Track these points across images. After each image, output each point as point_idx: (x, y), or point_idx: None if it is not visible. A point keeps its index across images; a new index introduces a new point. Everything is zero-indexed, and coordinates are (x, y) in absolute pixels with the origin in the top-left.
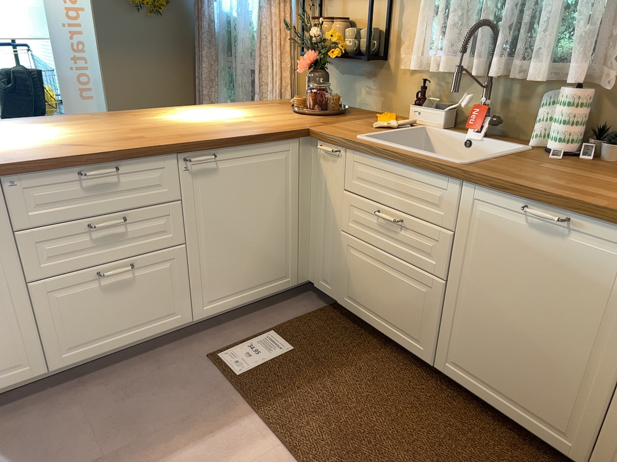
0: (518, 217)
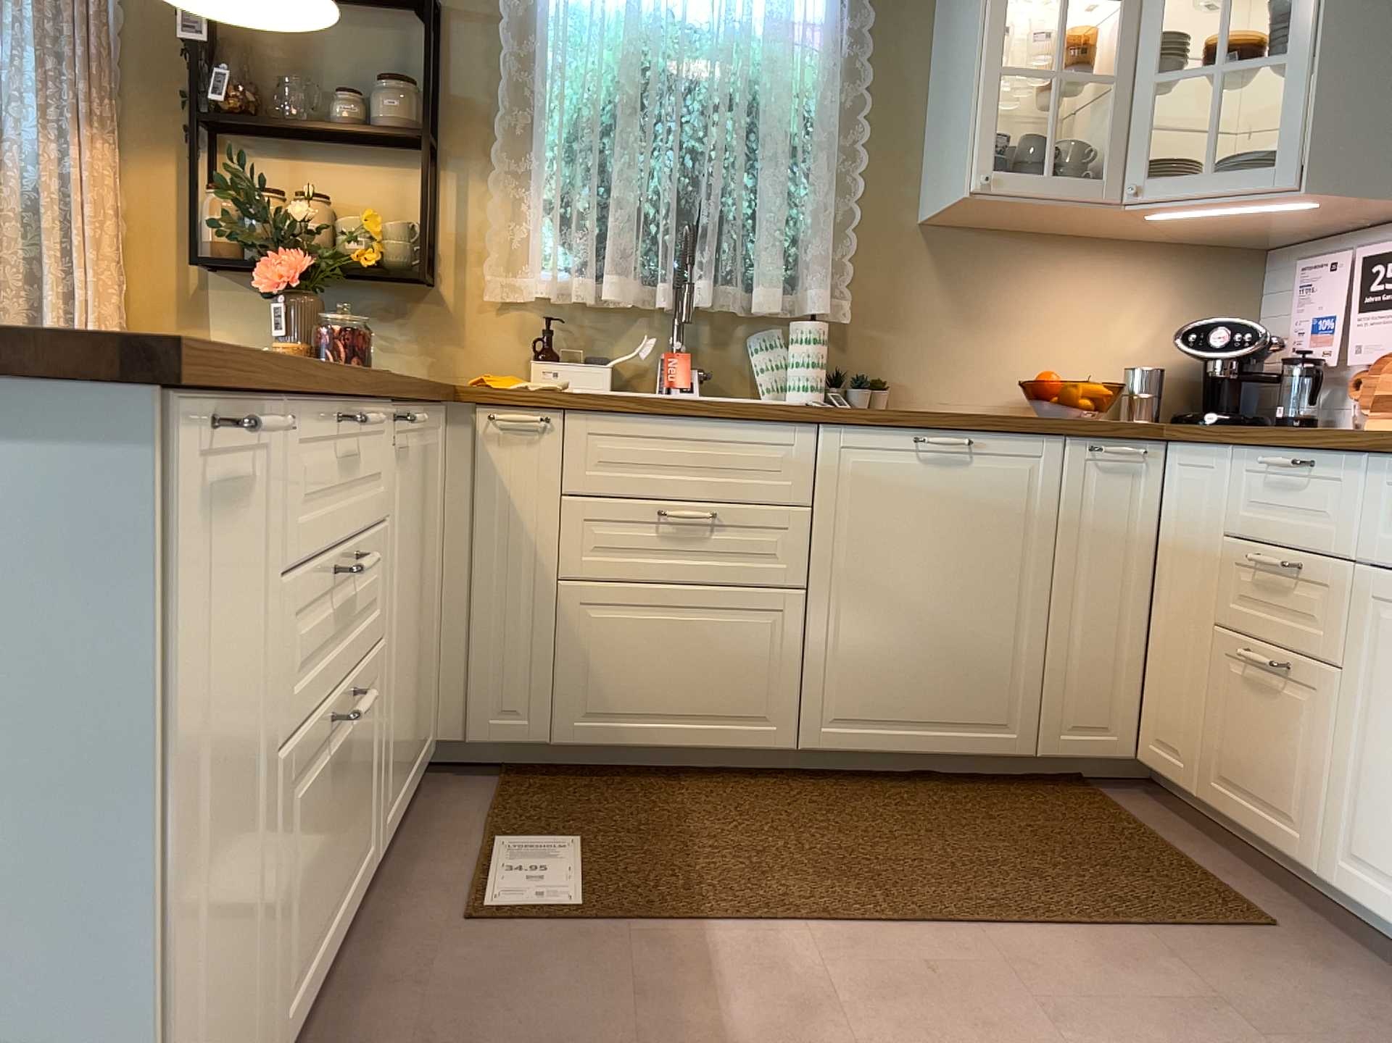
0: (908, 455)
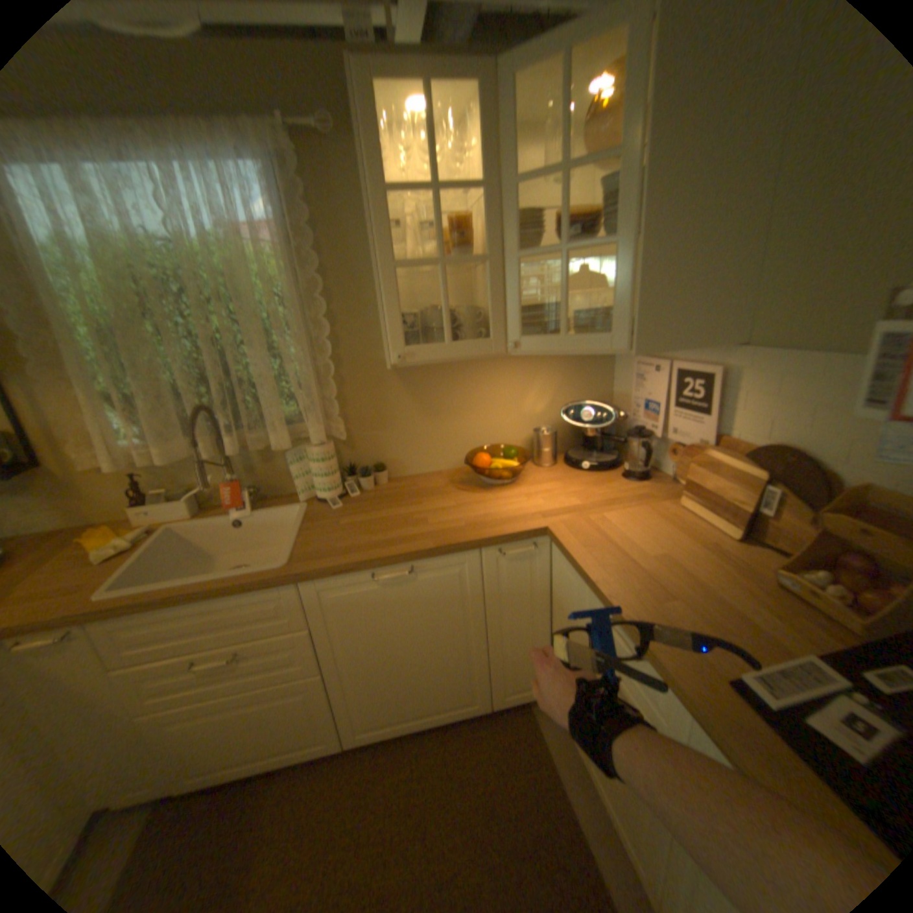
0: (368, 586)
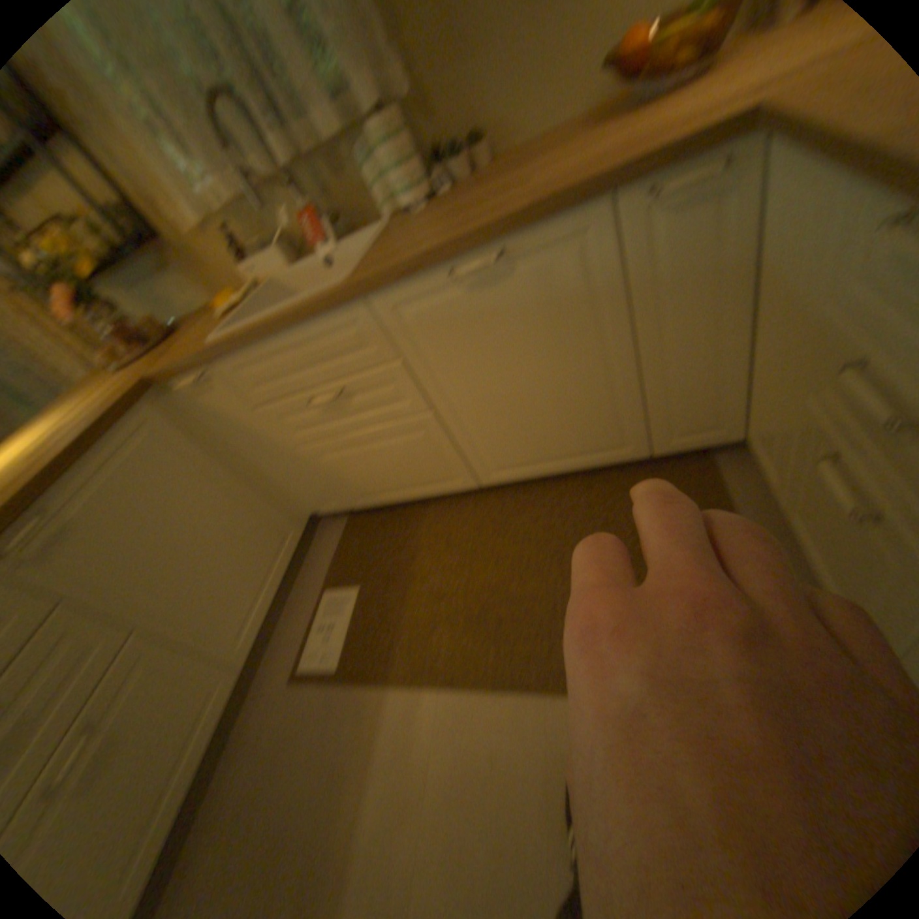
0: (449, 295)
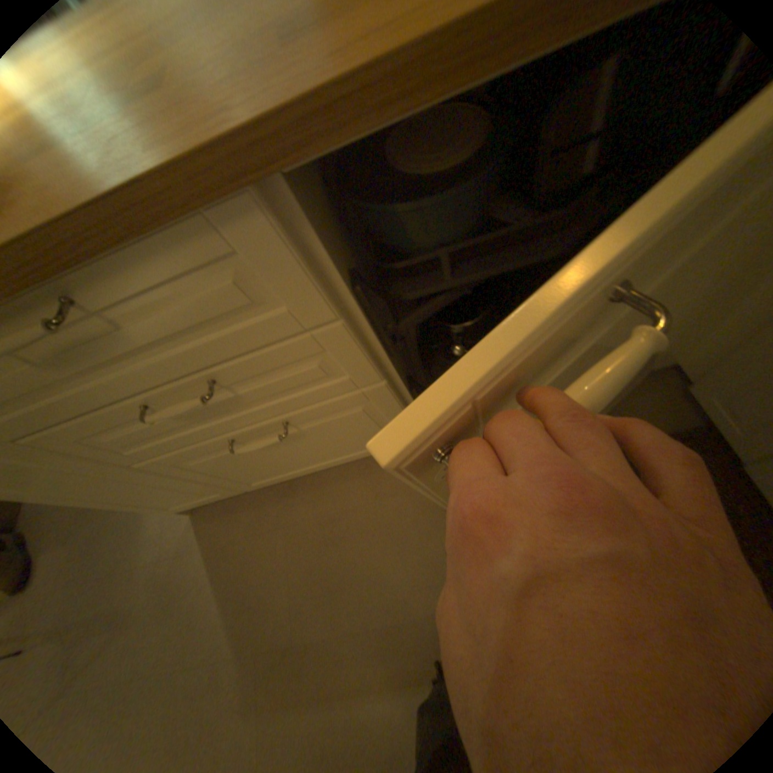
0: None
